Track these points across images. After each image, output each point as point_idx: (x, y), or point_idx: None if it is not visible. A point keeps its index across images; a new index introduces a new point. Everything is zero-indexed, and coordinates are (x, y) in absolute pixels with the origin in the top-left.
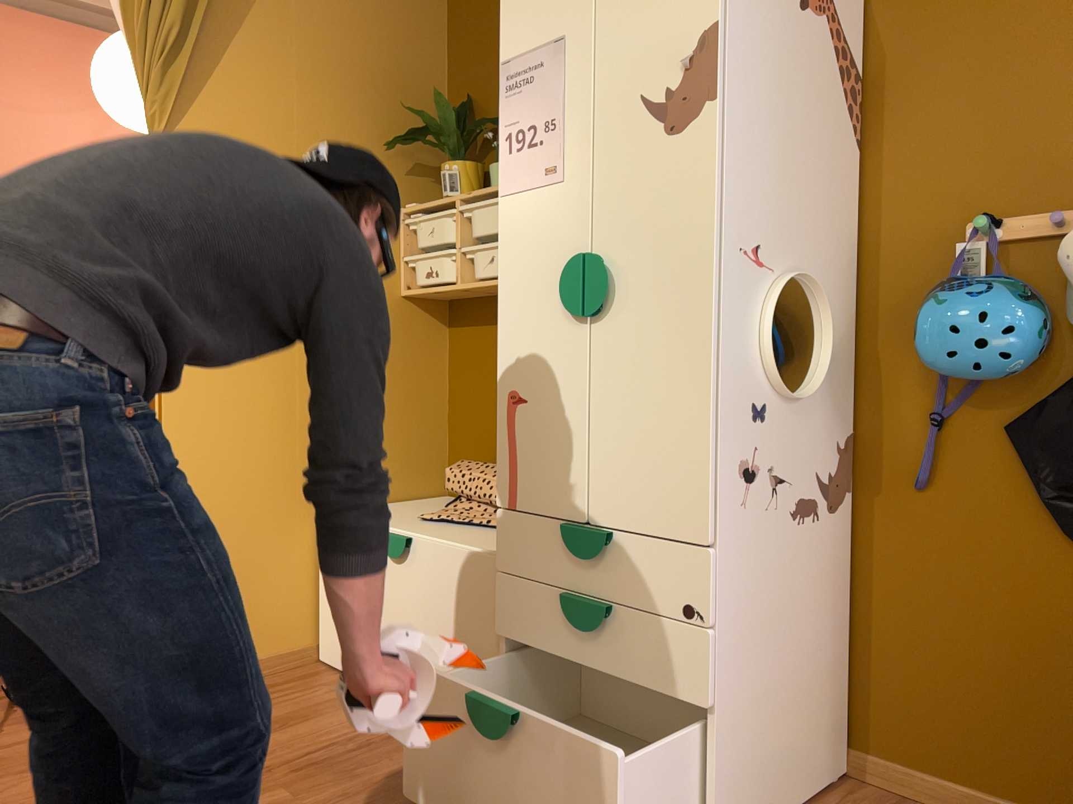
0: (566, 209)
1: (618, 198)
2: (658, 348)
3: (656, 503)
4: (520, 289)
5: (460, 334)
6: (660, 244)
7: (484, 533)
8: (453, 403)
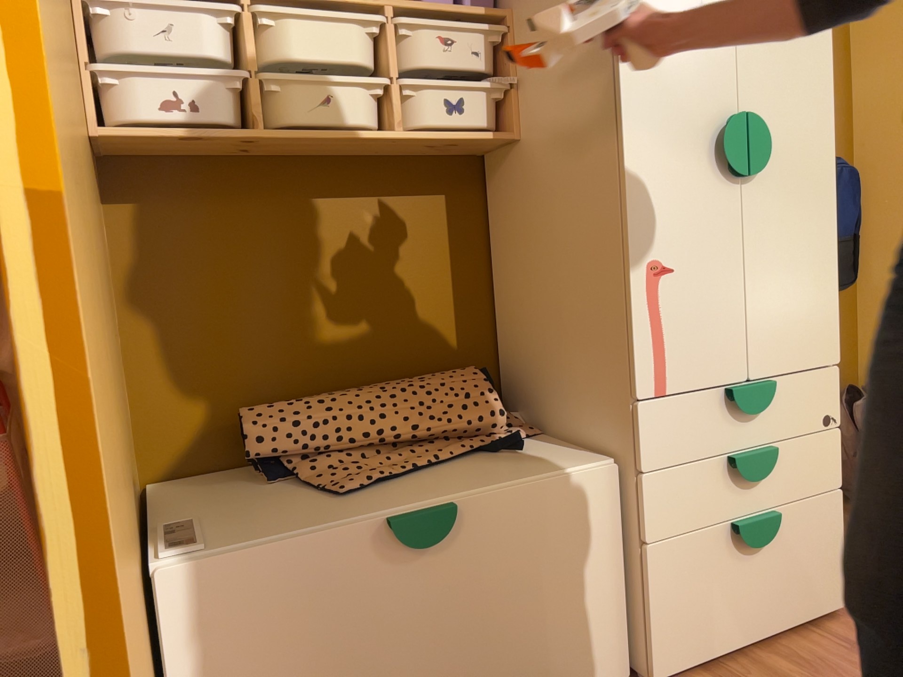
0: (710, 63)
1: (760, 66)
2: (799, 207)
3: (804, 341)
4: (657, 143)
5: (144, 217)
6: (796, 116)
7: (466, 467)
8: (140, 331)
